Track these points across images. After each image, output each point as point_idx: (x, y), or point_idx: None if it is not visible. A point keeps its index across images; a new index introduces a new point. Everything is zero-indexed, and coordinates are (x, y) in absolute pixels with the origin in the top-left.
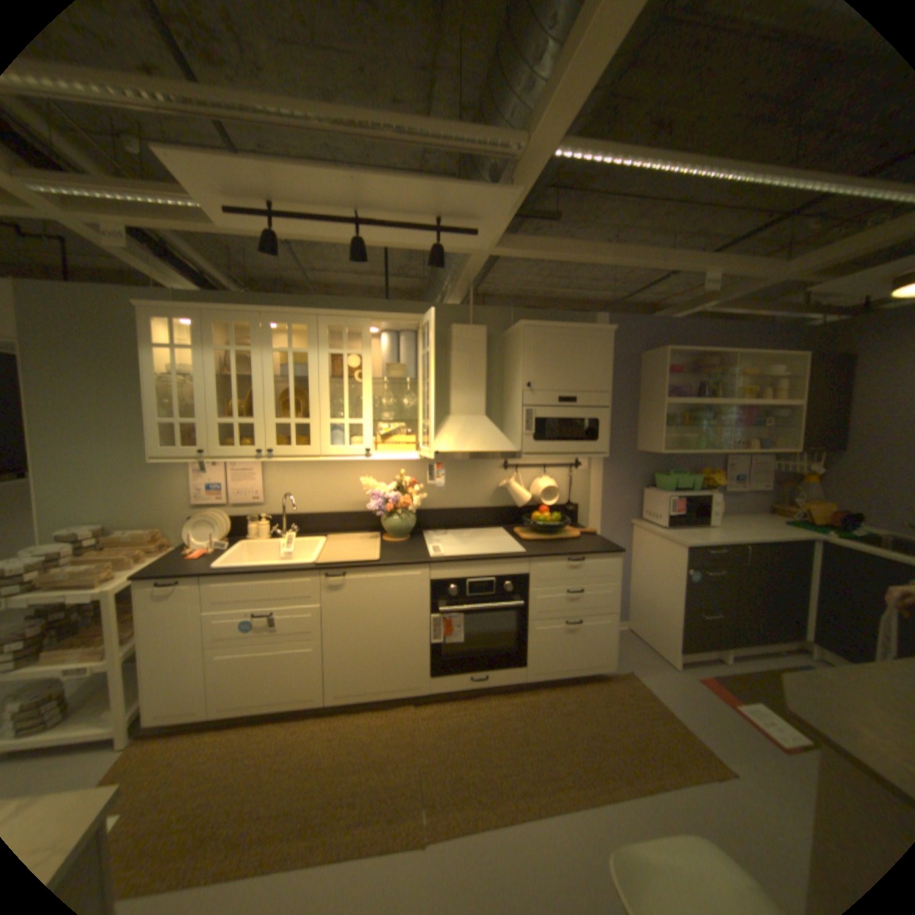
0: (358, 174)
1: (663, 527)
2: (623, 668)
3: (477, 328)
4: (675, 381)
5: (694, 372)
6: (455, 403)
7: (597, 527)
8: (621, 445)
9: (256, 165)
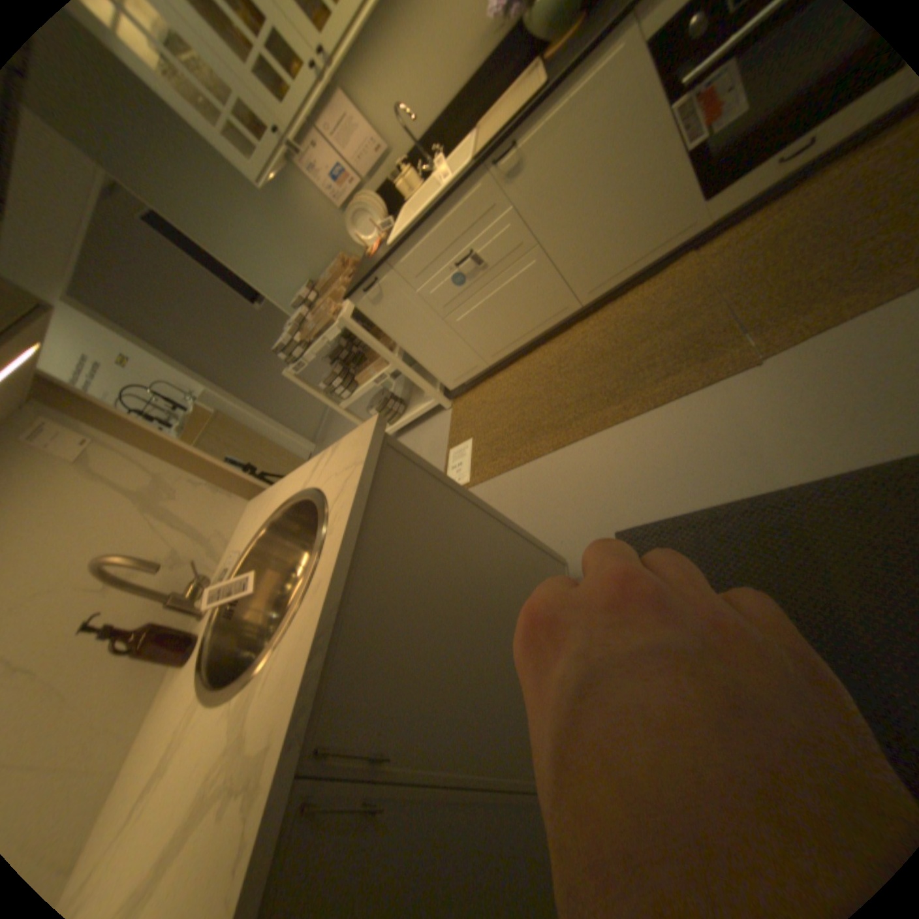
0: None
1: None
2: None
3: None
4: None
5: None
6: None
7: None
8: None
9: None
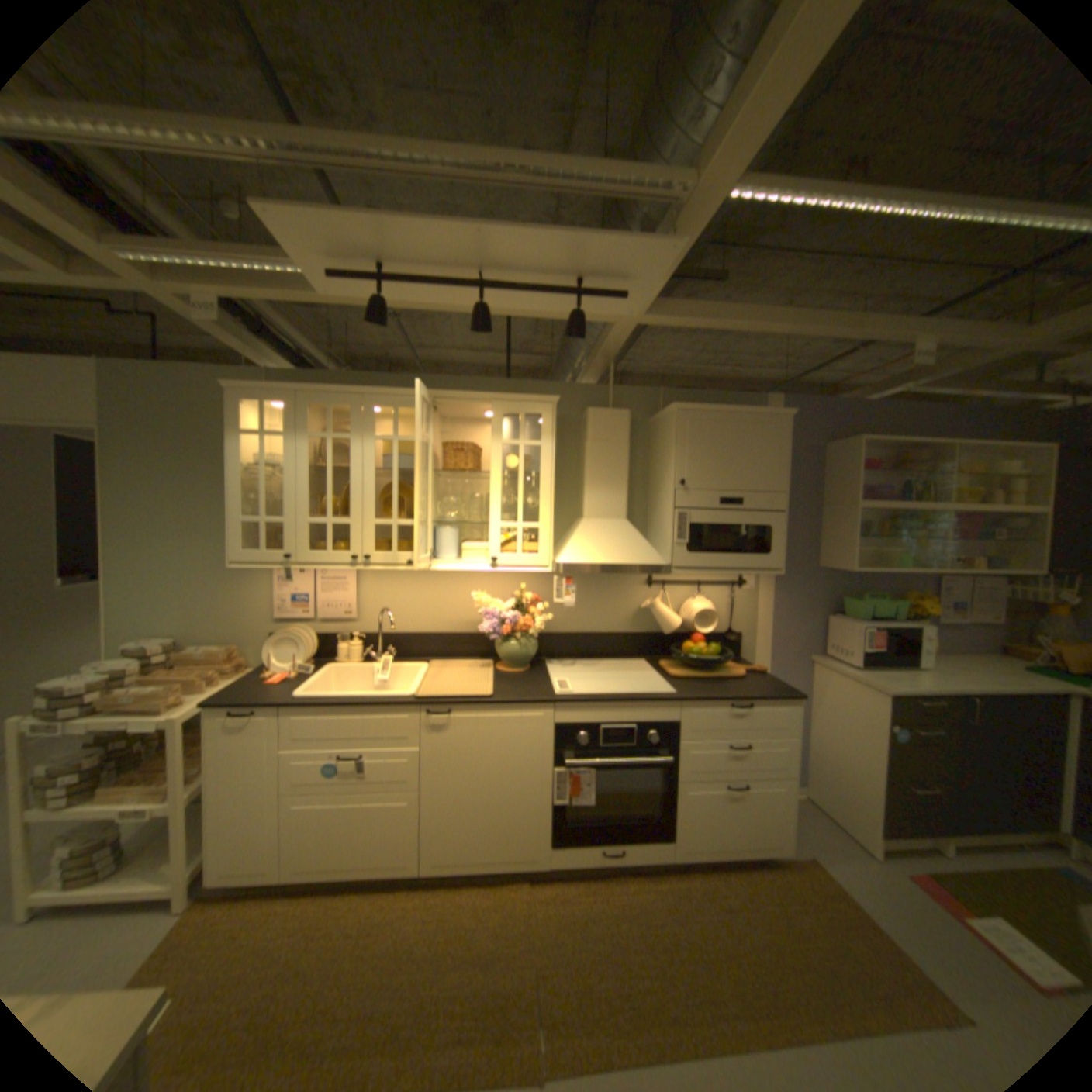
0: (486, 226)
1: (855, 667)
2: (802, 853)
3: (619, 412)
4: (871, 479)
5: (896, 469)
6: (590, 503)
7: (766, 663)
8: (798, 560)
9: (367, 219)
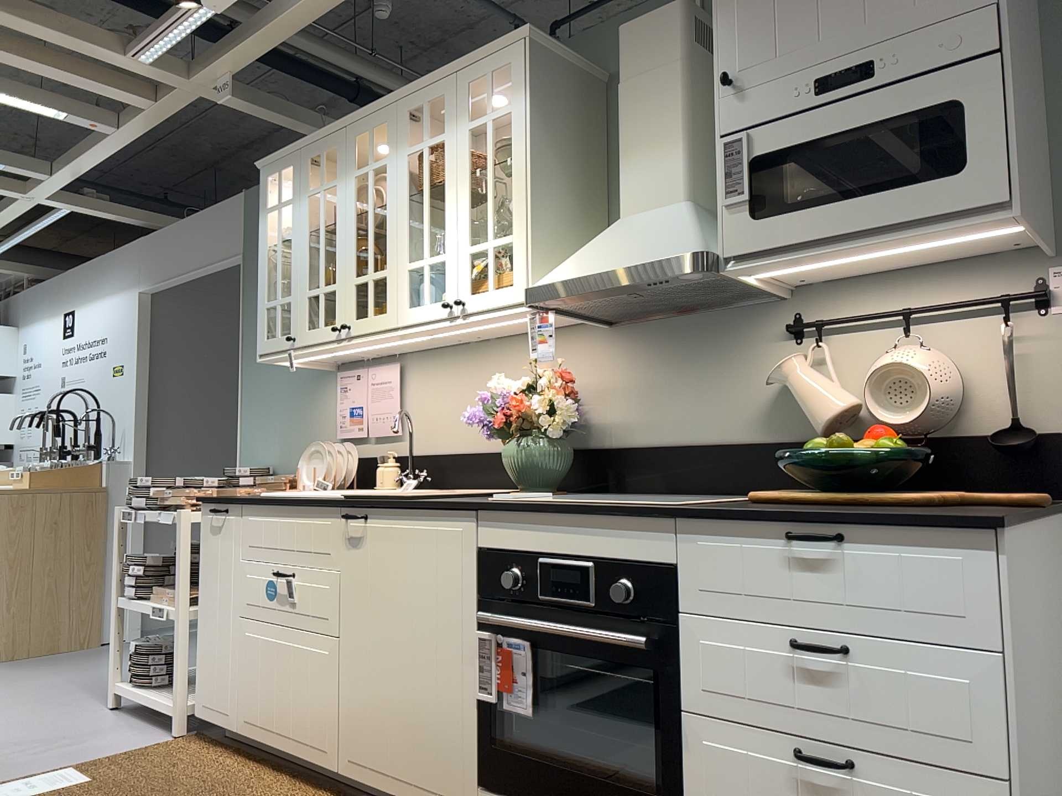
0: None
1: None
2: None
3: (661, 14)
4: None
5: None
6: (624, 189)
7: None
8: None
9: None
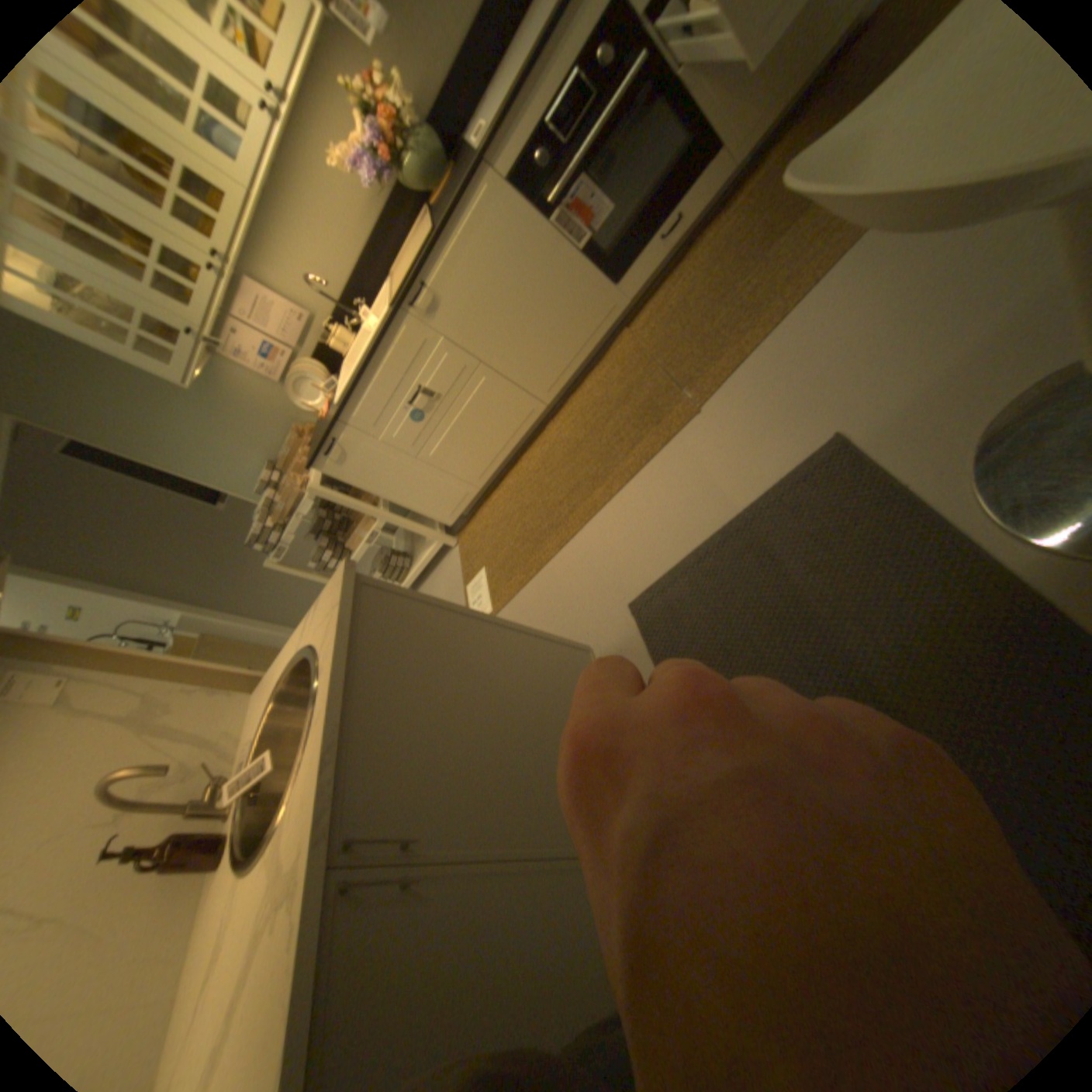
0: None
1: None
2: None
3: None
4: None
5: None
6: None
7: None
8: None
9: None
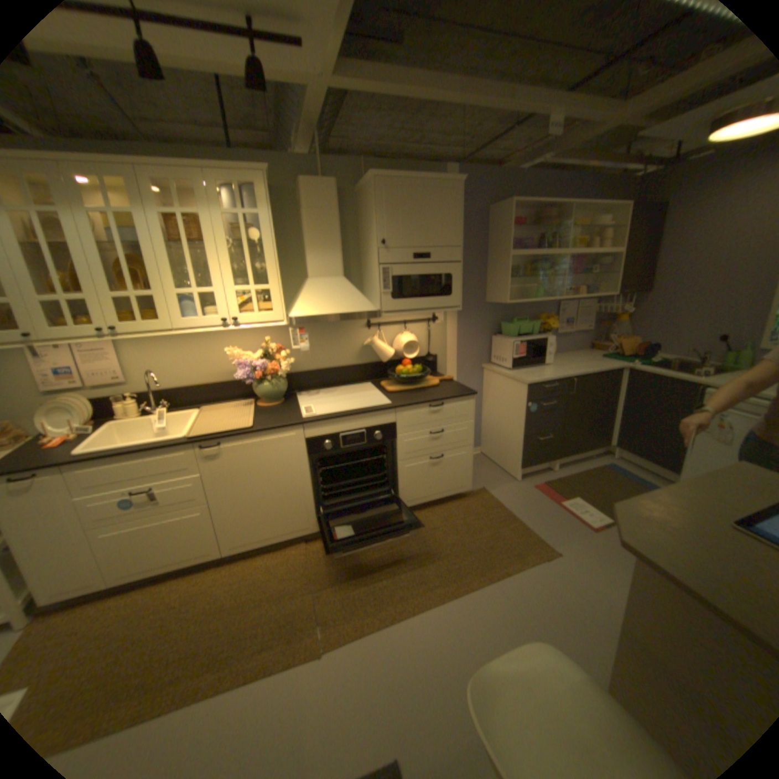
0: None
1: (507, 368)
2: (477, 485)
3: (326, 180)
4: (519, 233)
5: (536, 224)
6: (312, 265)
7: (453, 373)
8: (472, 298)
9: None
